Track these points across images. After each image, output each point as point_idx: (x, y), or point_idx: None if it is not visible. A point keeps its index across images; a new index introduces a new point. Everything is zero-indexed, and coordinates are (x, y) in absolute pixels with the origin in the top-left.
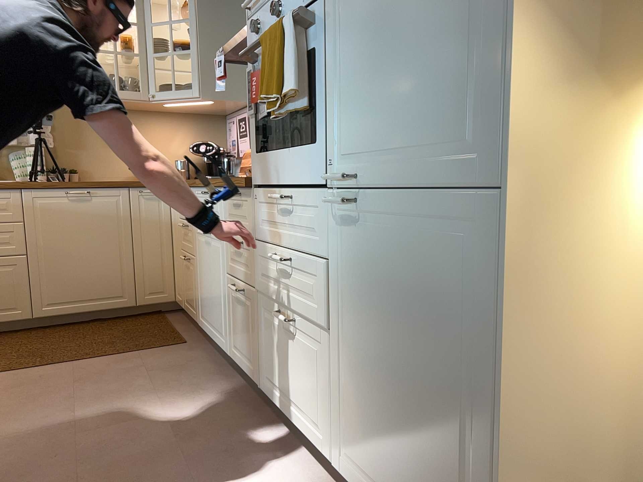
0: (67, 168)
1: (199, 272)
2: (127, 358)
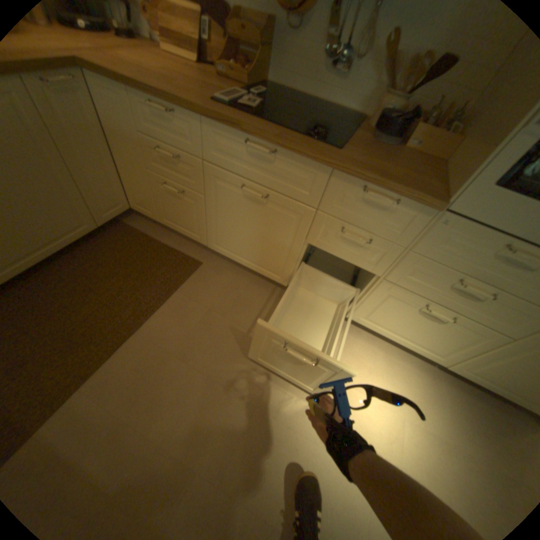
0: None
1: (218, 212)
2: (178, 302)
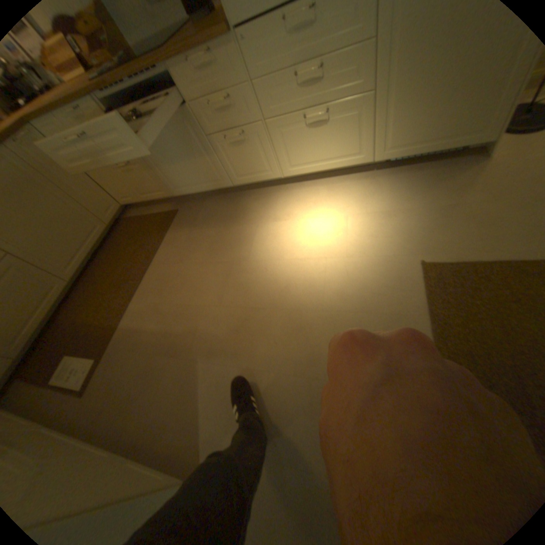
0: None
1: (154, 161)
2: (170, 238)
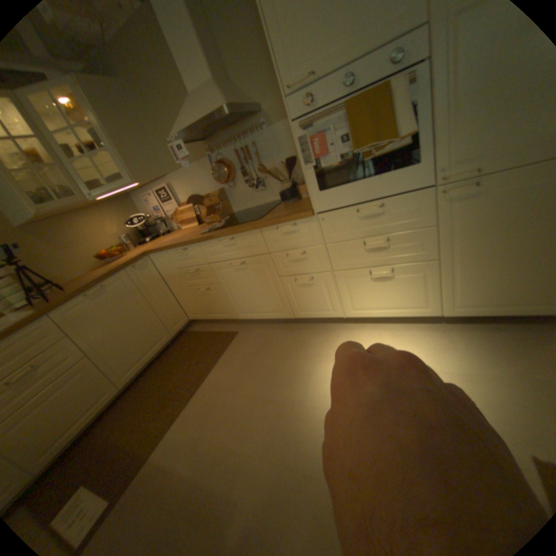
0: (38, 282)
1: (230, 289)
2: (225, 360)
